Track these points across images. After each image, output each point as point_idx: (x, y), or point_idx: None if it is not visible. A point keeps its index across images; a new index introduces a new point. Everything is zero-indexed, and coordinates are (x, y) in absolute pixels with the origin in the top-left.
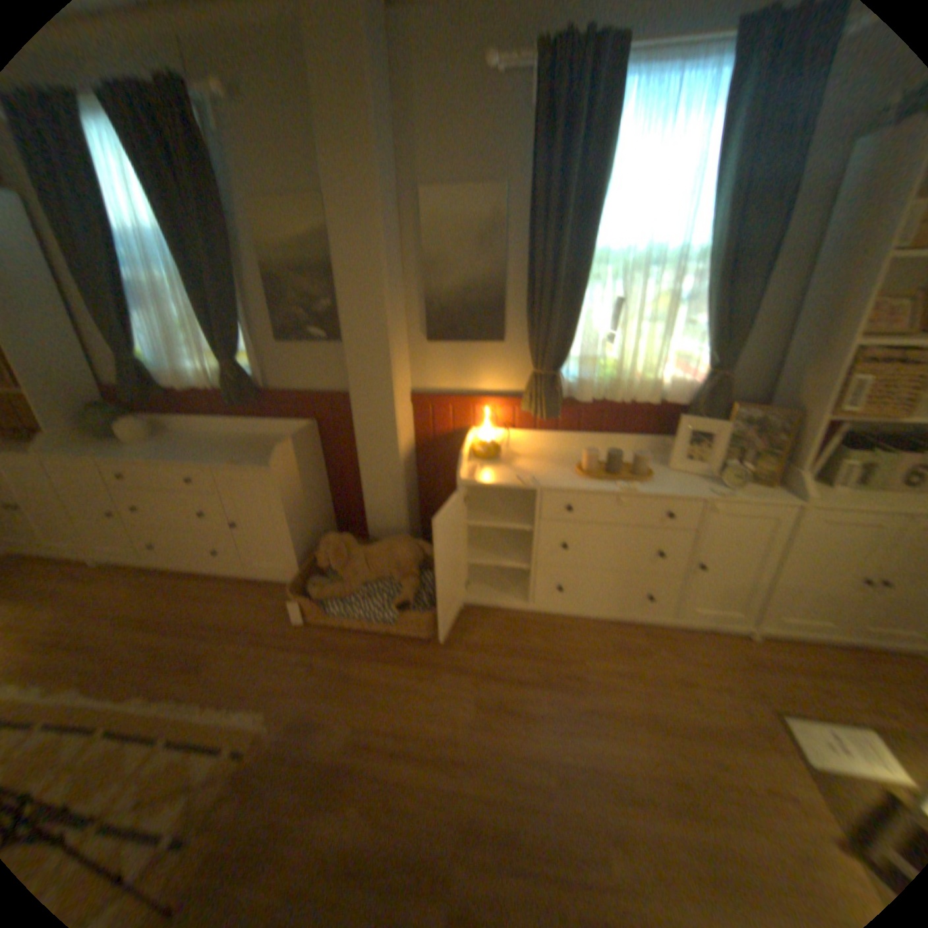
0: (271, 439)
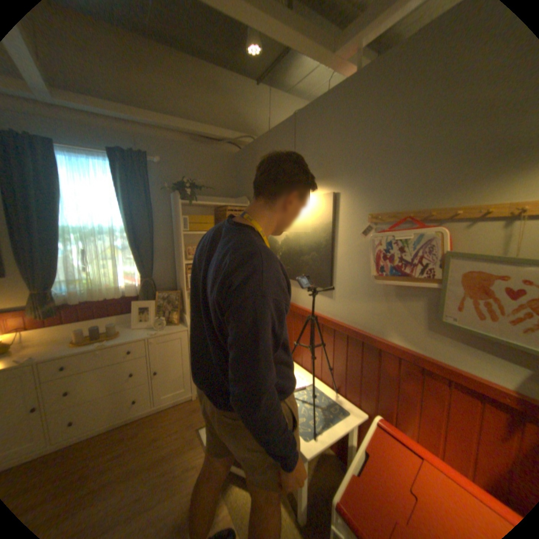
0: None
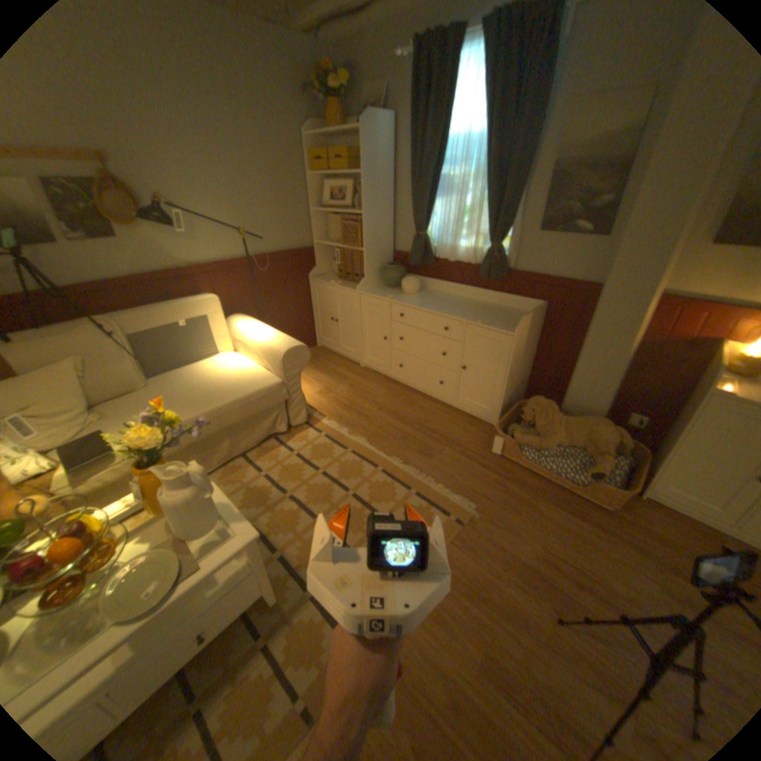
0: (504, 308)
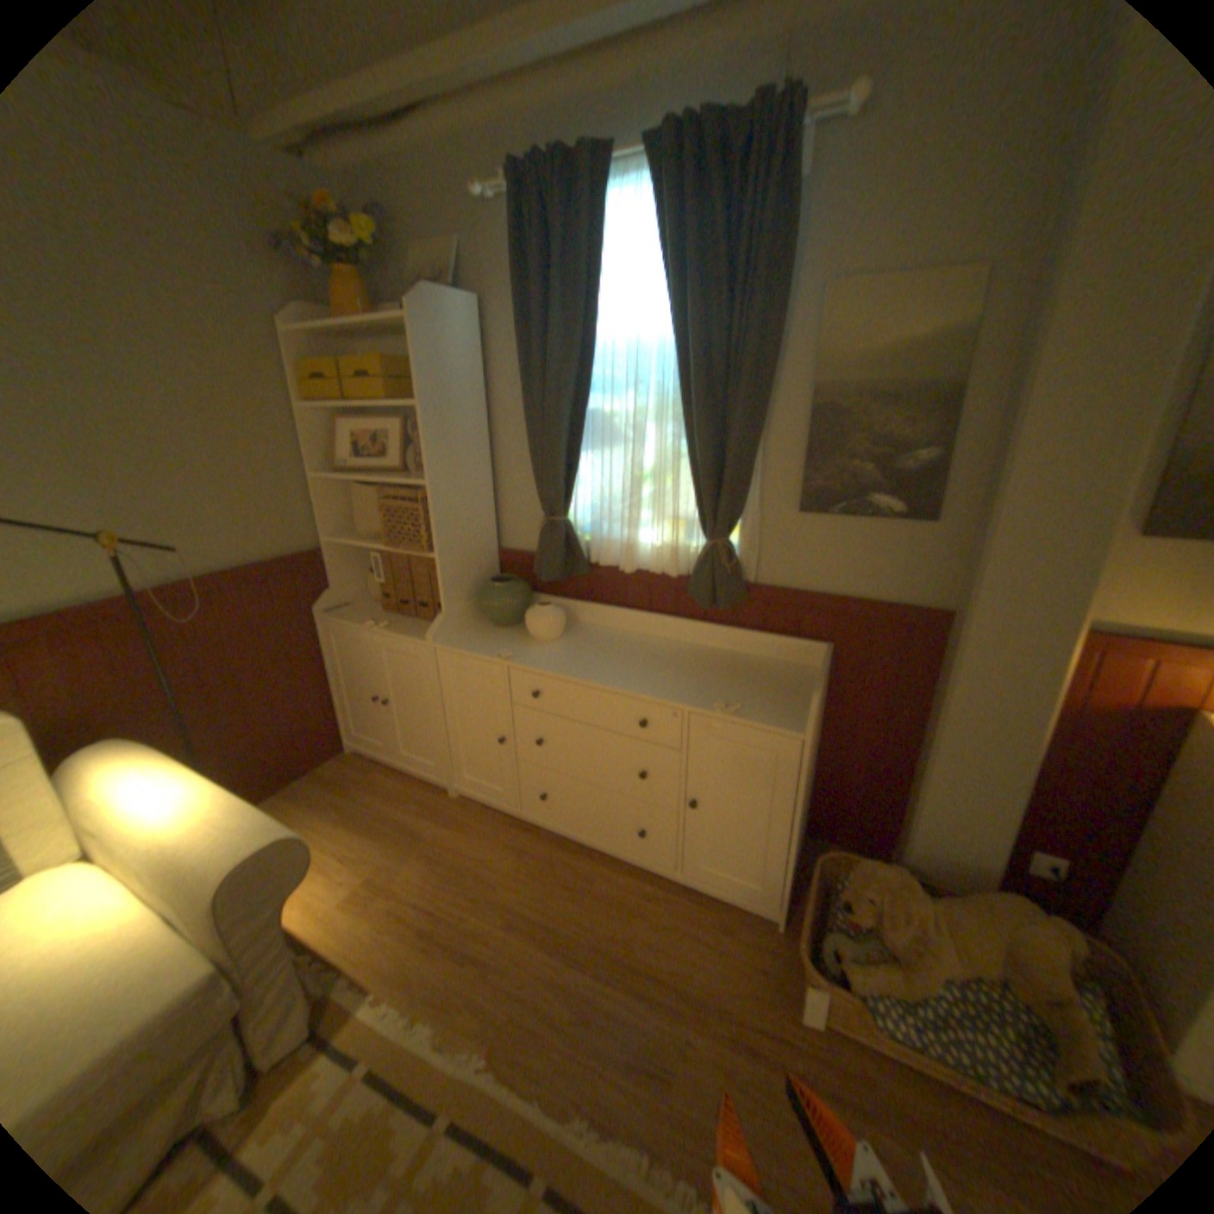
0: (748, 659)
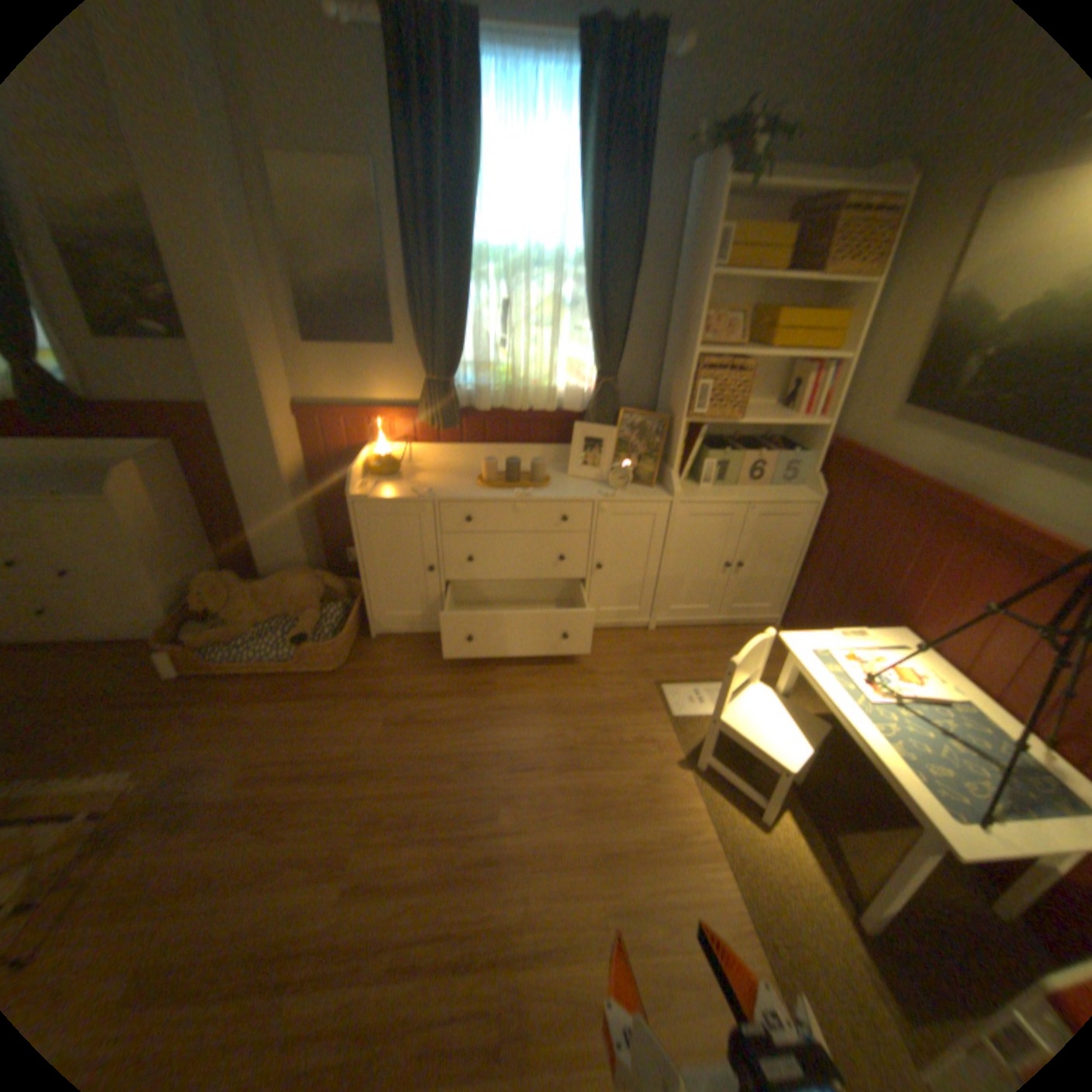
0: (106, 465)
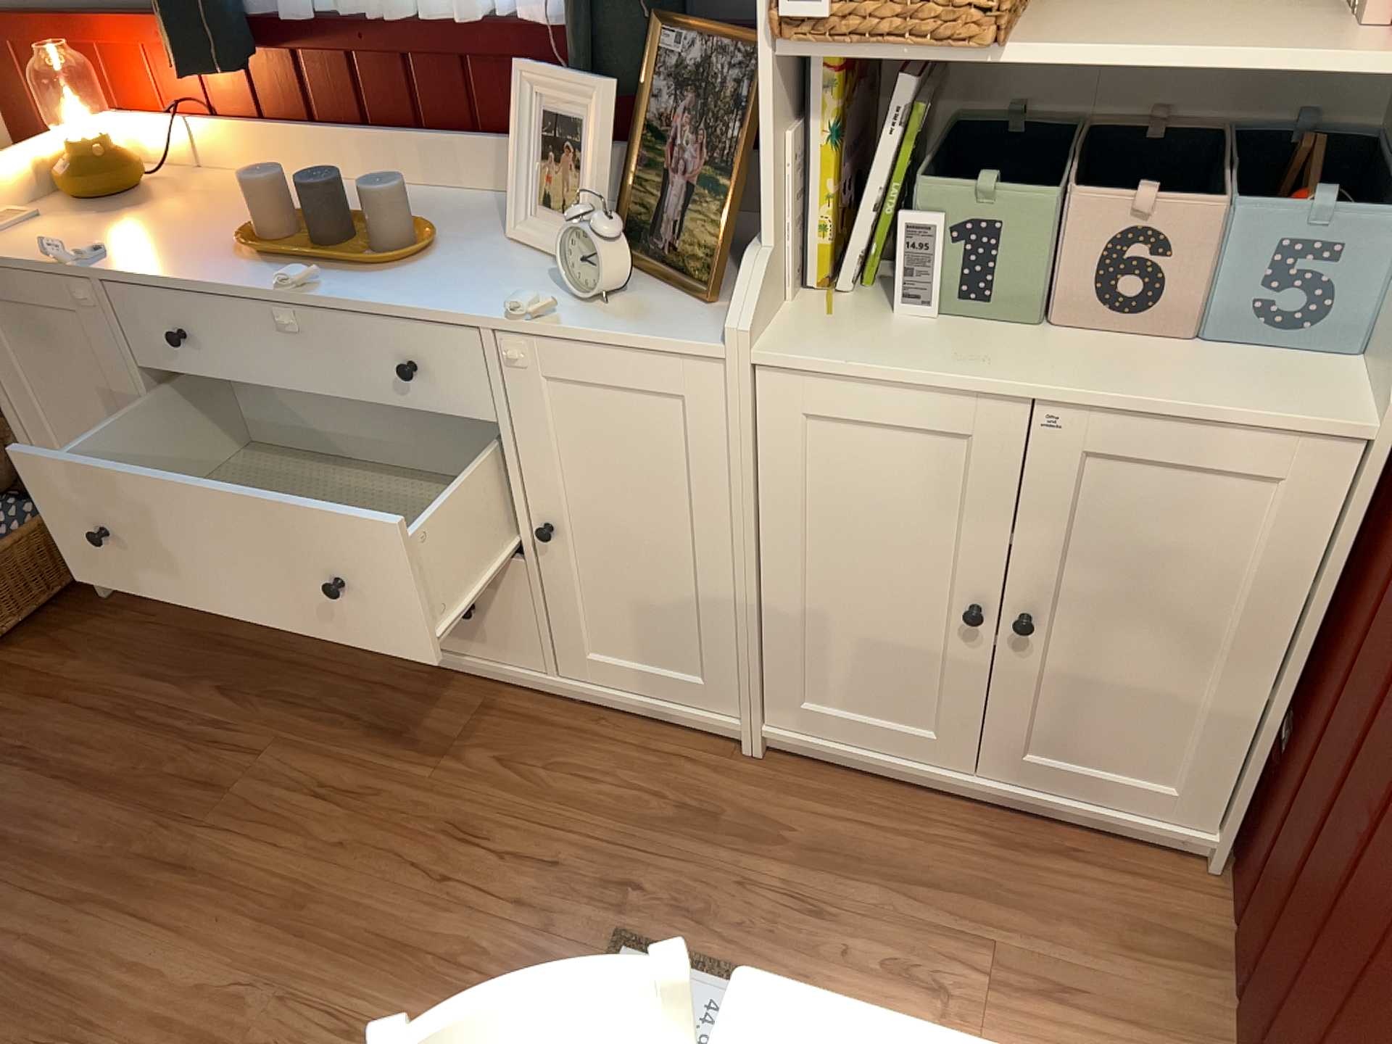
0: None
